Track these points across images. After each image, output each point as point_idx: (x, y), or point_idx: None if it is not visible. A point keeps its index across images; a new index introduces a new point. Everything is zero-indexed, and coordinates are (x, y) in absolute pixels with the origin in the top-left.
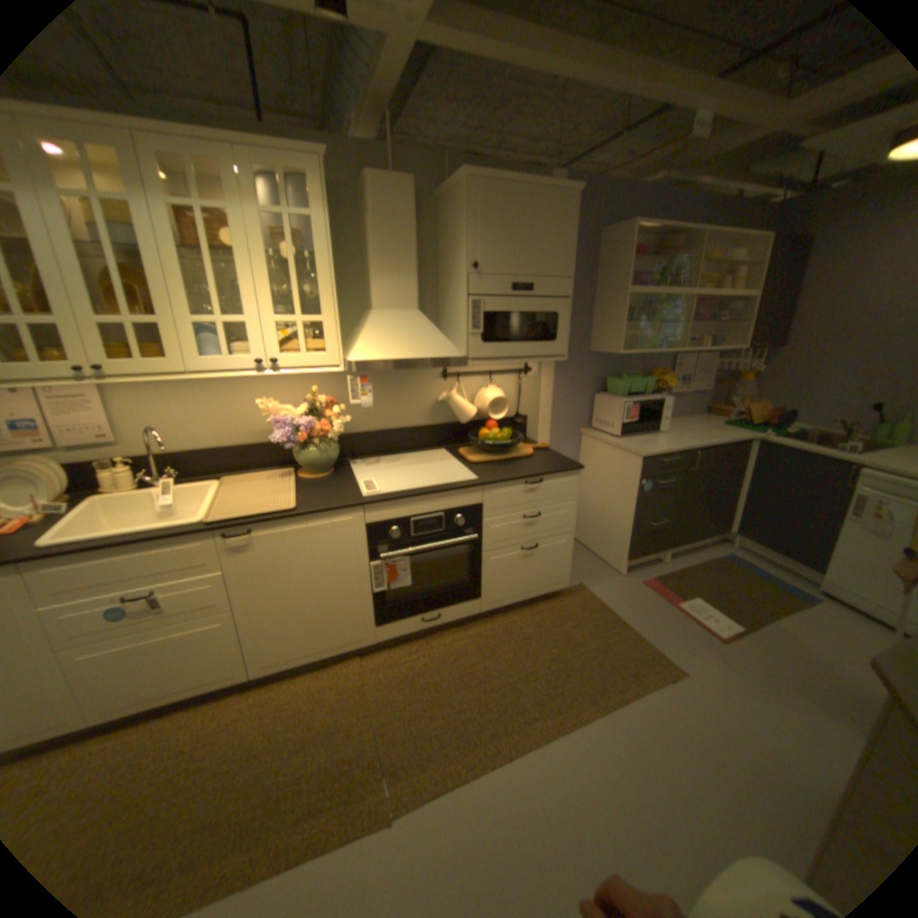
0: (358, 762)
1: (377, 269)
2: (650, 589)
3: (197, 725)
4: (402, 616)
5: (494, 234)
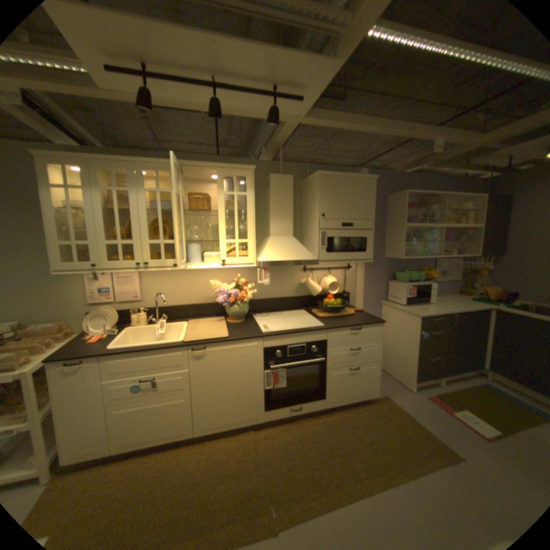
0: (256, 494)
1: (273, 217)
2: (433, 403)
3: (165, 462)
4: (280, 406)
5: (332, 200)
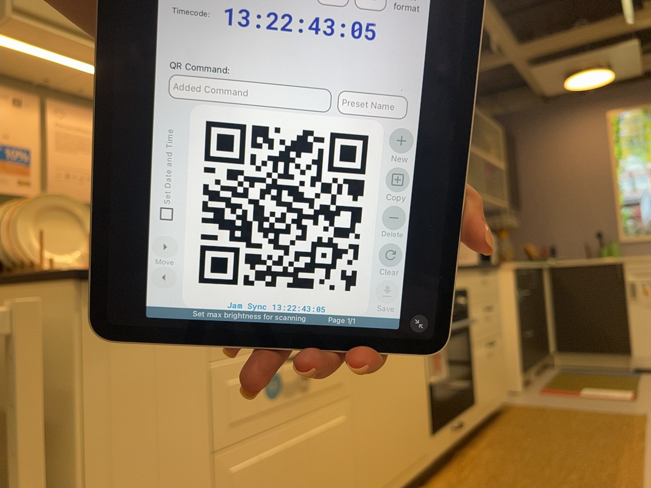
0: None
1: None
2: (550, 393)
3: None
4: (443, 422)
5: None
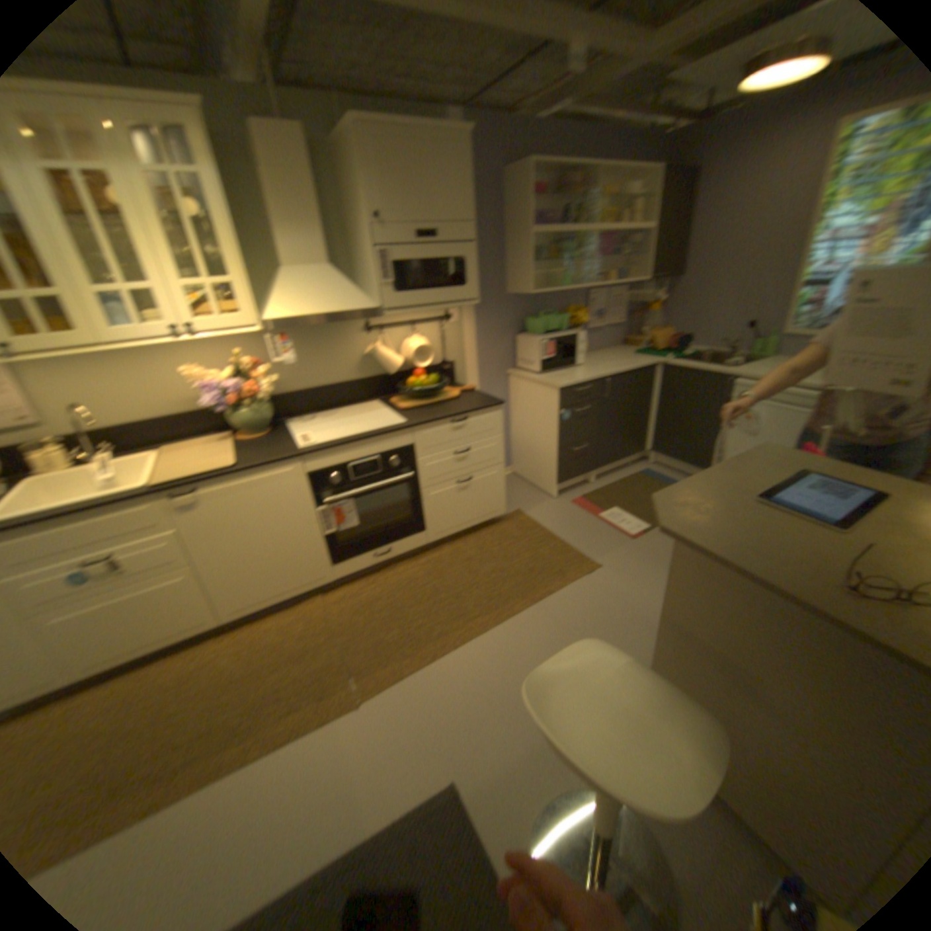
0: (325, 673)
1: (275, 226)
2: (575, 506)
3: (174, 672)
4: (353, 555)
5: (387, 183)
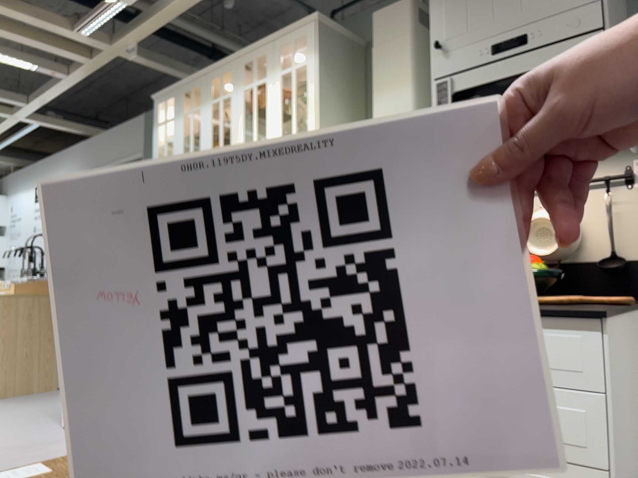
0: None
1: (375, 91)
2: None
3: None
4: None
5: (460, 3)
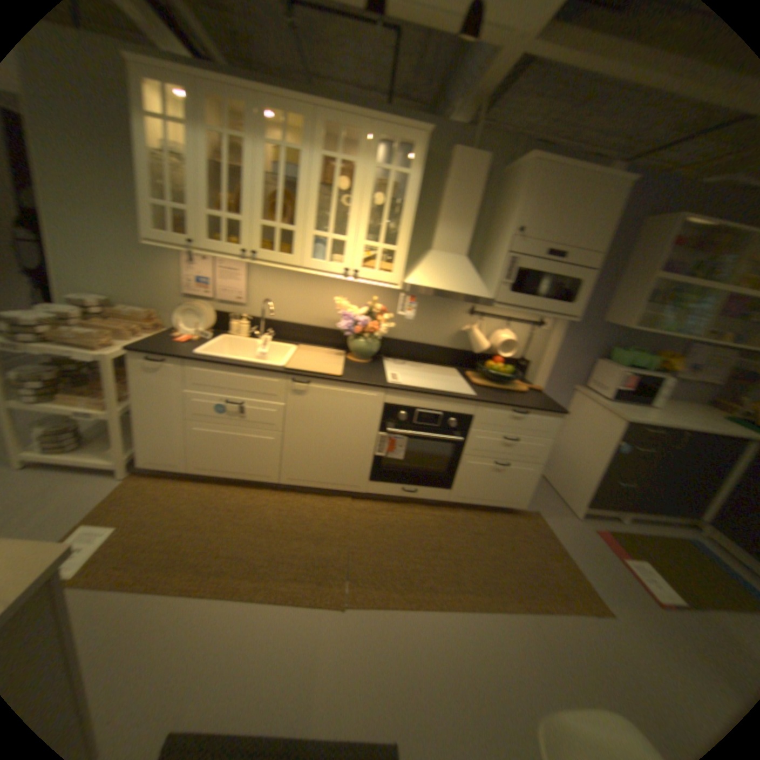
0: (332, 563)
1: (442, 220)
2: (601, 538)
3: (241, 499)
4: (388, 480)
5: (543, 207)
